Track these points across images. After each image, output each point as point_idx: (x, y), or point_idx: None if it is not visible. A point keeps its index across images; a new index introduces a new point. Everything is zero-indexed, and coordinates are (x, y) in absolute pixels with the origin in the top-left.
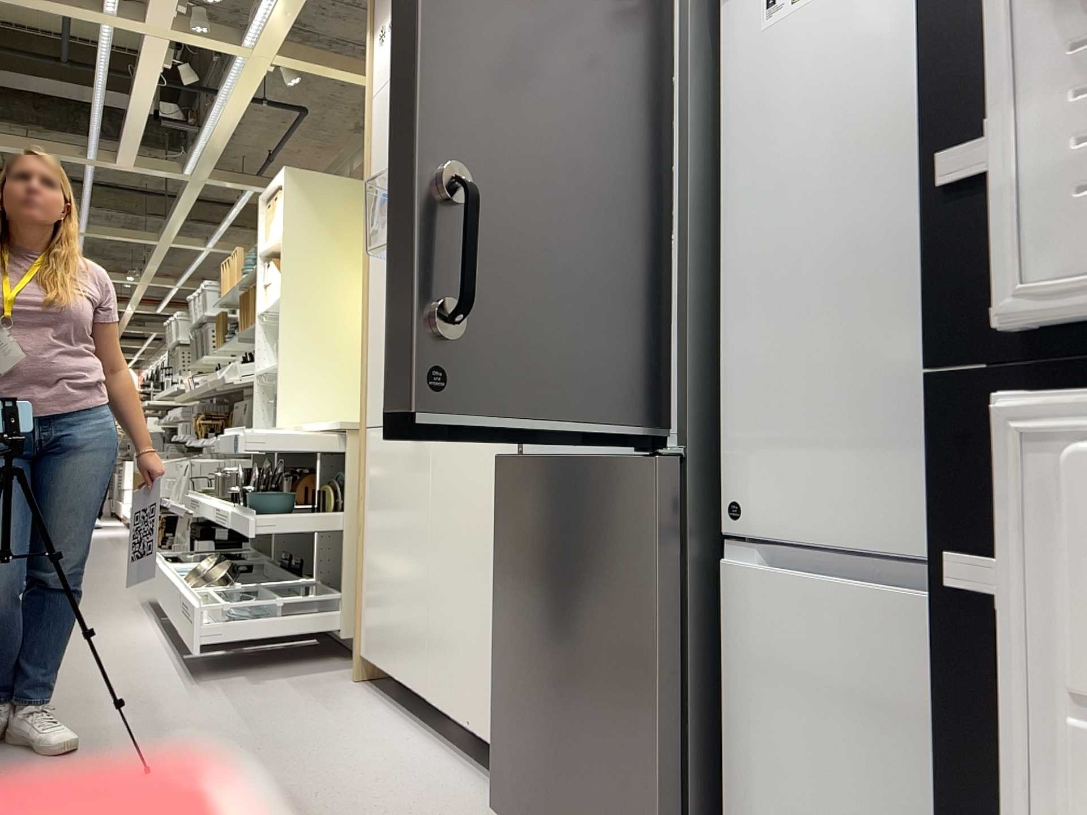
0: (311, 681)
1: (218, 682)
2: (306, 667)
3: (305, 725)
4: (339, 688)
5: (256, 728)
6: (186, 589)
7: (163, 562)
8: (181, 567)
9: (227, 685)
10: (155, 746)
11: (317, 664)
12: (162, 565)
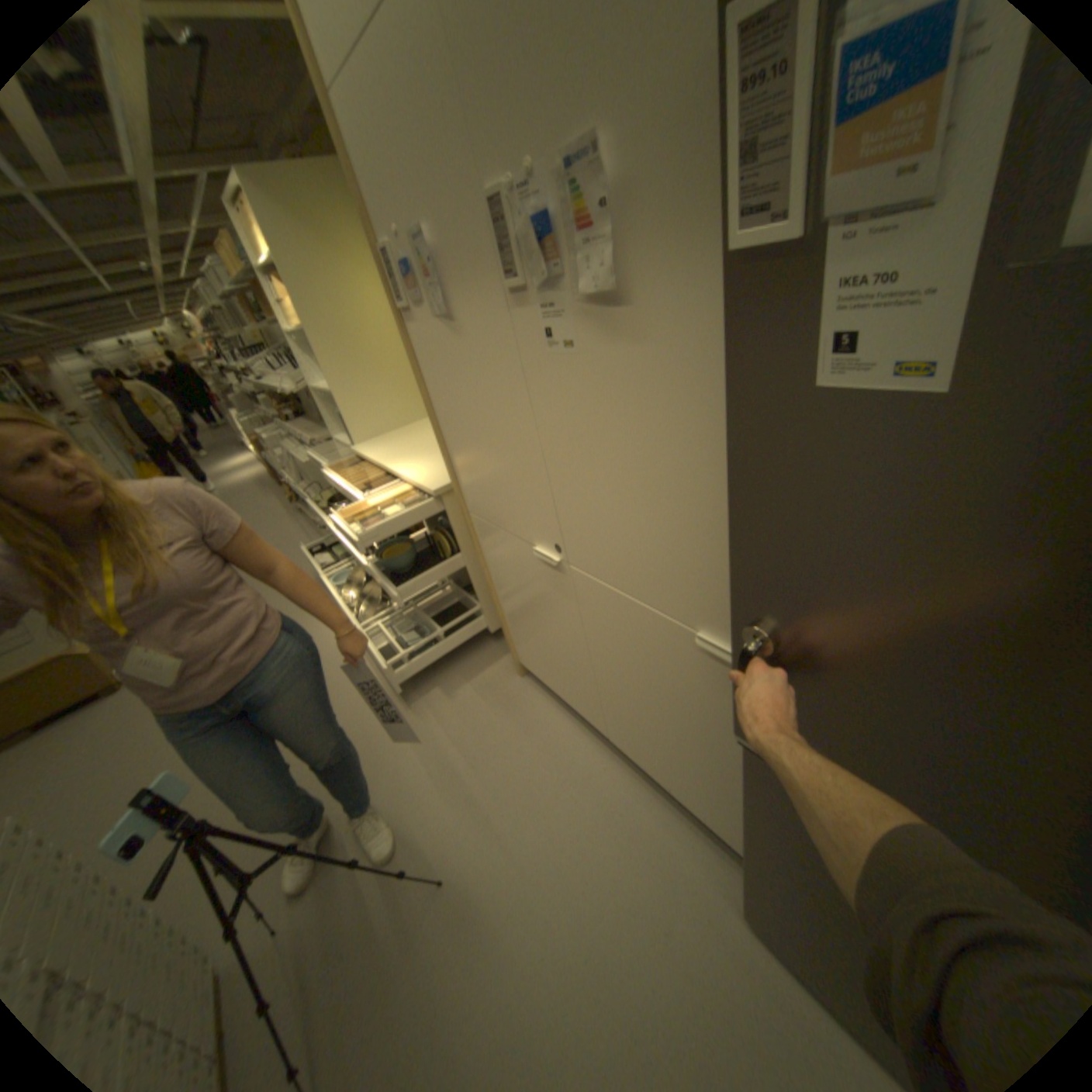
0: (488, 682)
1: (423, 701)
2: (475, 660)
3: (517, 759)
4: (514, 689)
5: (483, 774)
6: (360, 625)
7: (320, 569)
8: (335, 572)
9: (430, 704)
10: (423, 825)
11: (480, 653)
12: (321, 575)
